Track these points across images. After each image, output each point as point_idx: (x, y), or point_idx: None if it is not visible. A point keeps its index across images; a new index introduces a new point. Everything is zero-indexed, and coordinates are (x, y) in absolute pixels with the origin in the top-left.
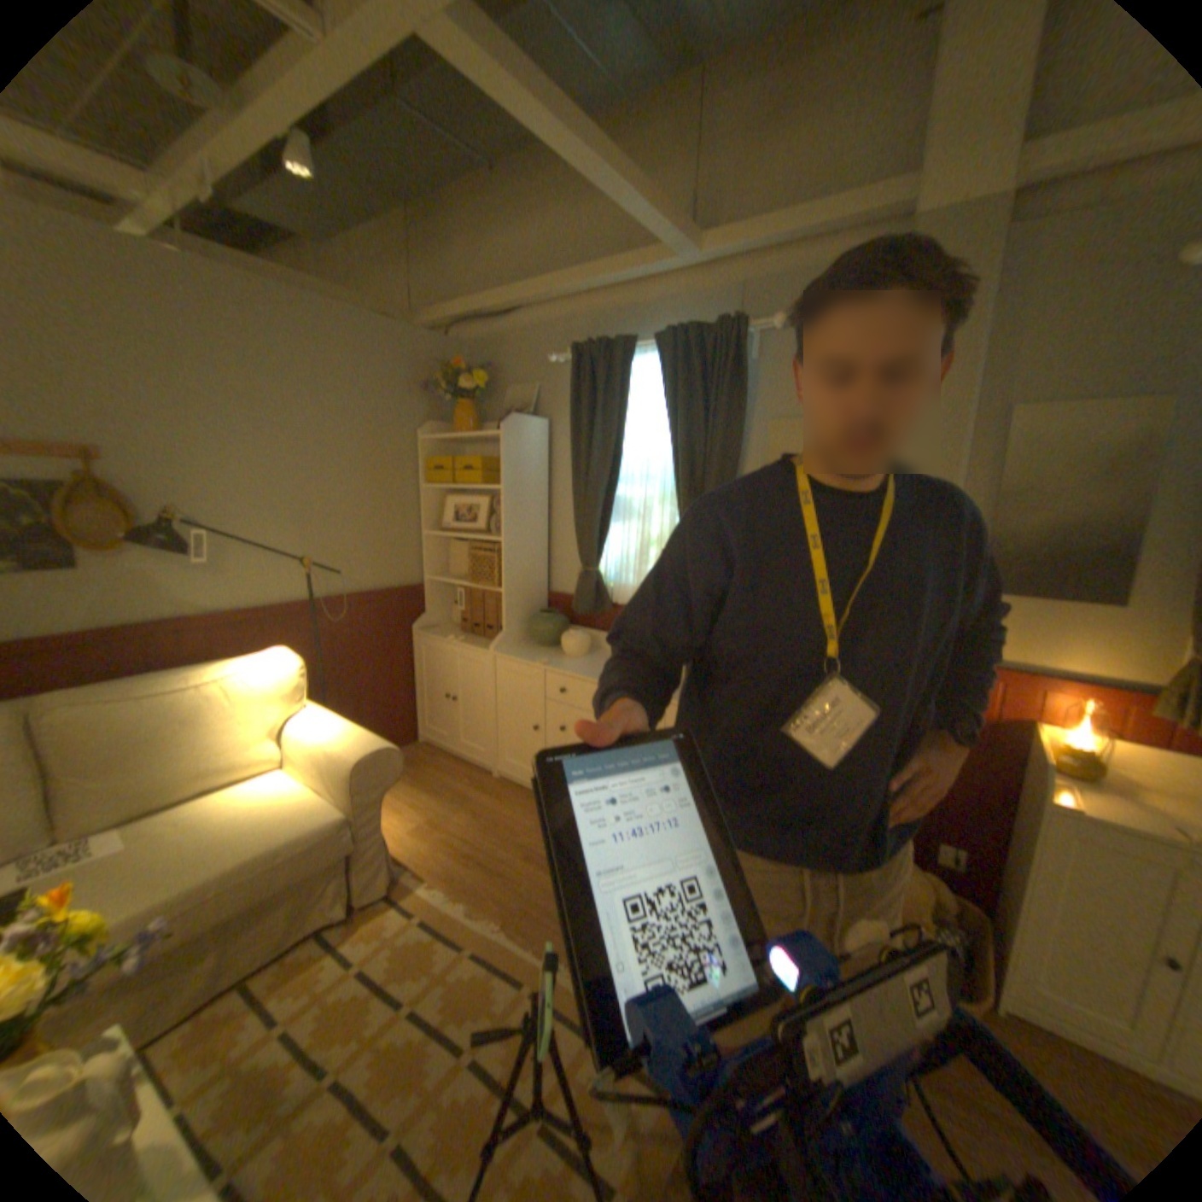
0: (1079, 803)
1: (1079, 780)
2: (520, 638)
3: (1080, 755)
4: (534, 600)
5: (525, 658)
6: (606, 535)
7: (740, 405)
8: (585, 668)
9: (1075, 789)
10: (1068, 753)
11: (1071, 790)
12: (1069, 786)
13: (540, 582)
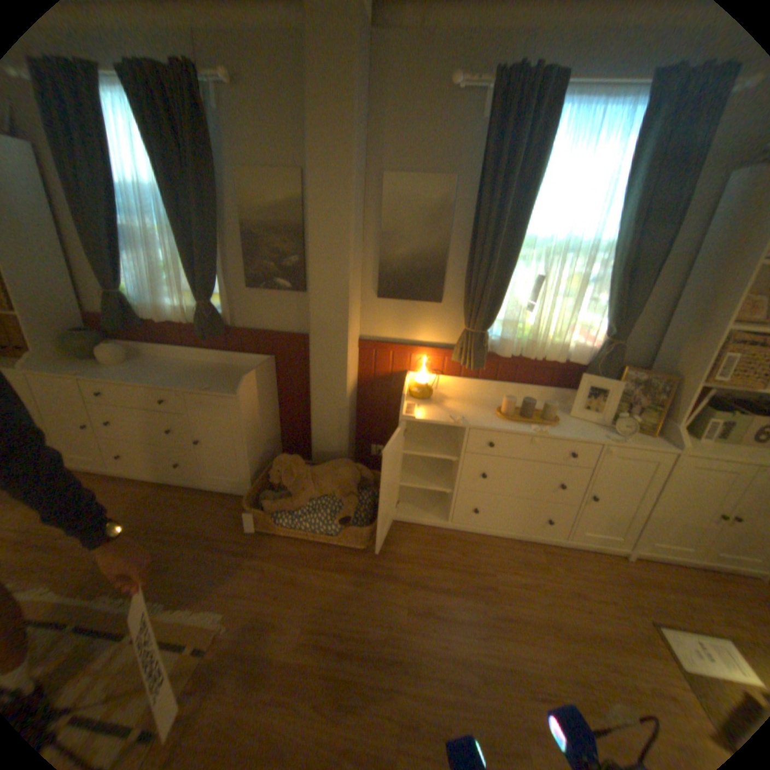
0: (414, 412)
1: (420, 399)
2: (55, 355)
3: (420, 386)
4: (64, 320)
5: (57, 371)
6: (118, 260)
7: (206, 149)
8: (118, 373)
9: (415, 405)
10: (415, 386)
11: (414, 406)
12: (413, 404)
13: (67, 303)
